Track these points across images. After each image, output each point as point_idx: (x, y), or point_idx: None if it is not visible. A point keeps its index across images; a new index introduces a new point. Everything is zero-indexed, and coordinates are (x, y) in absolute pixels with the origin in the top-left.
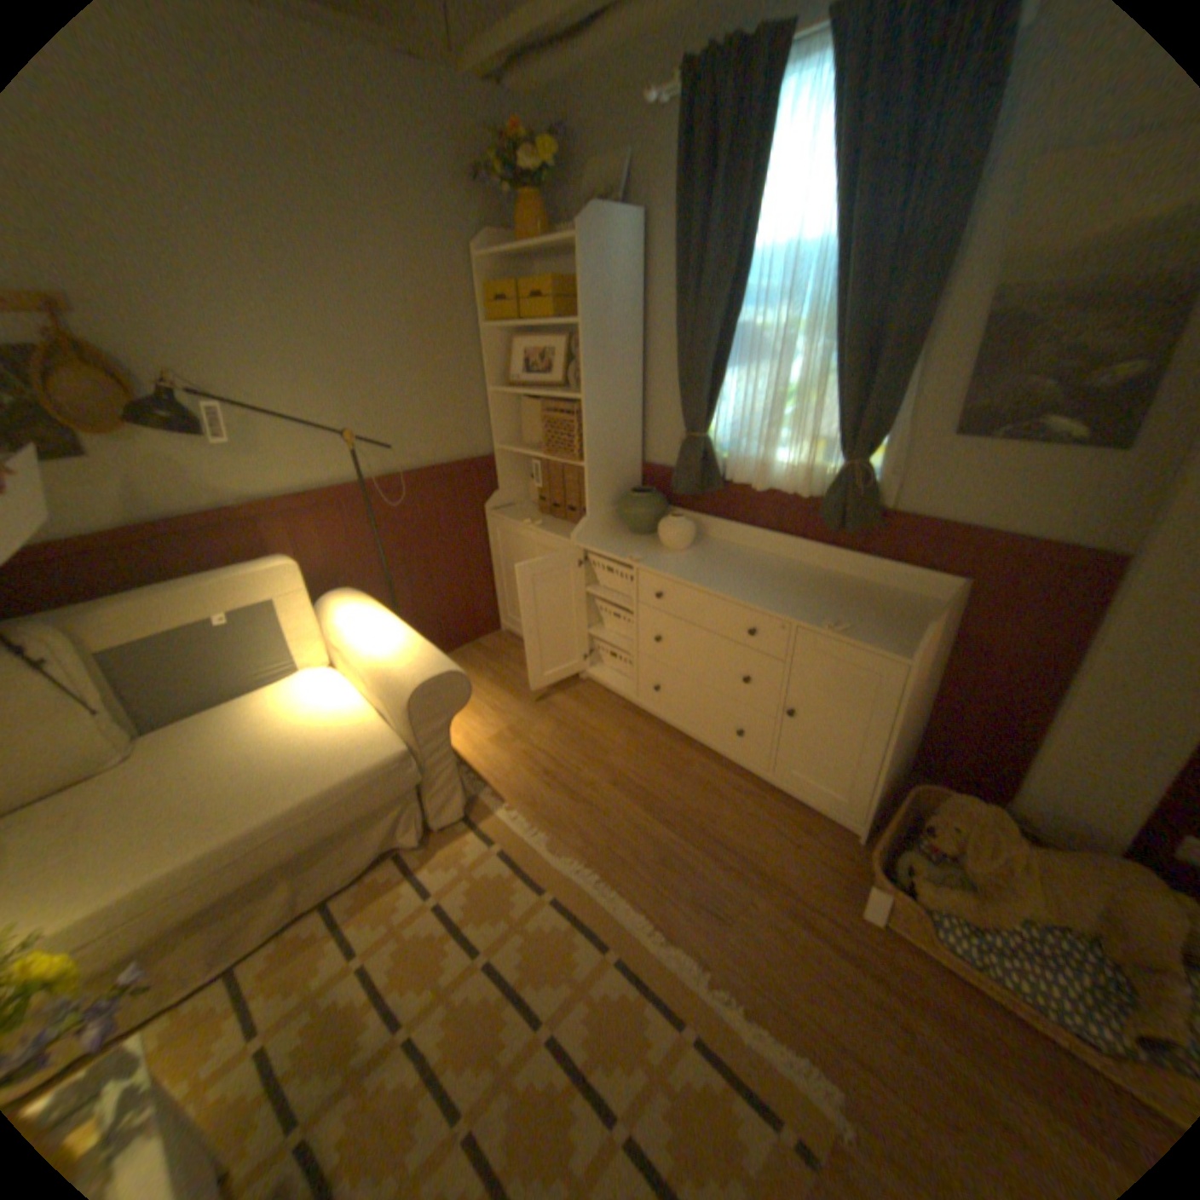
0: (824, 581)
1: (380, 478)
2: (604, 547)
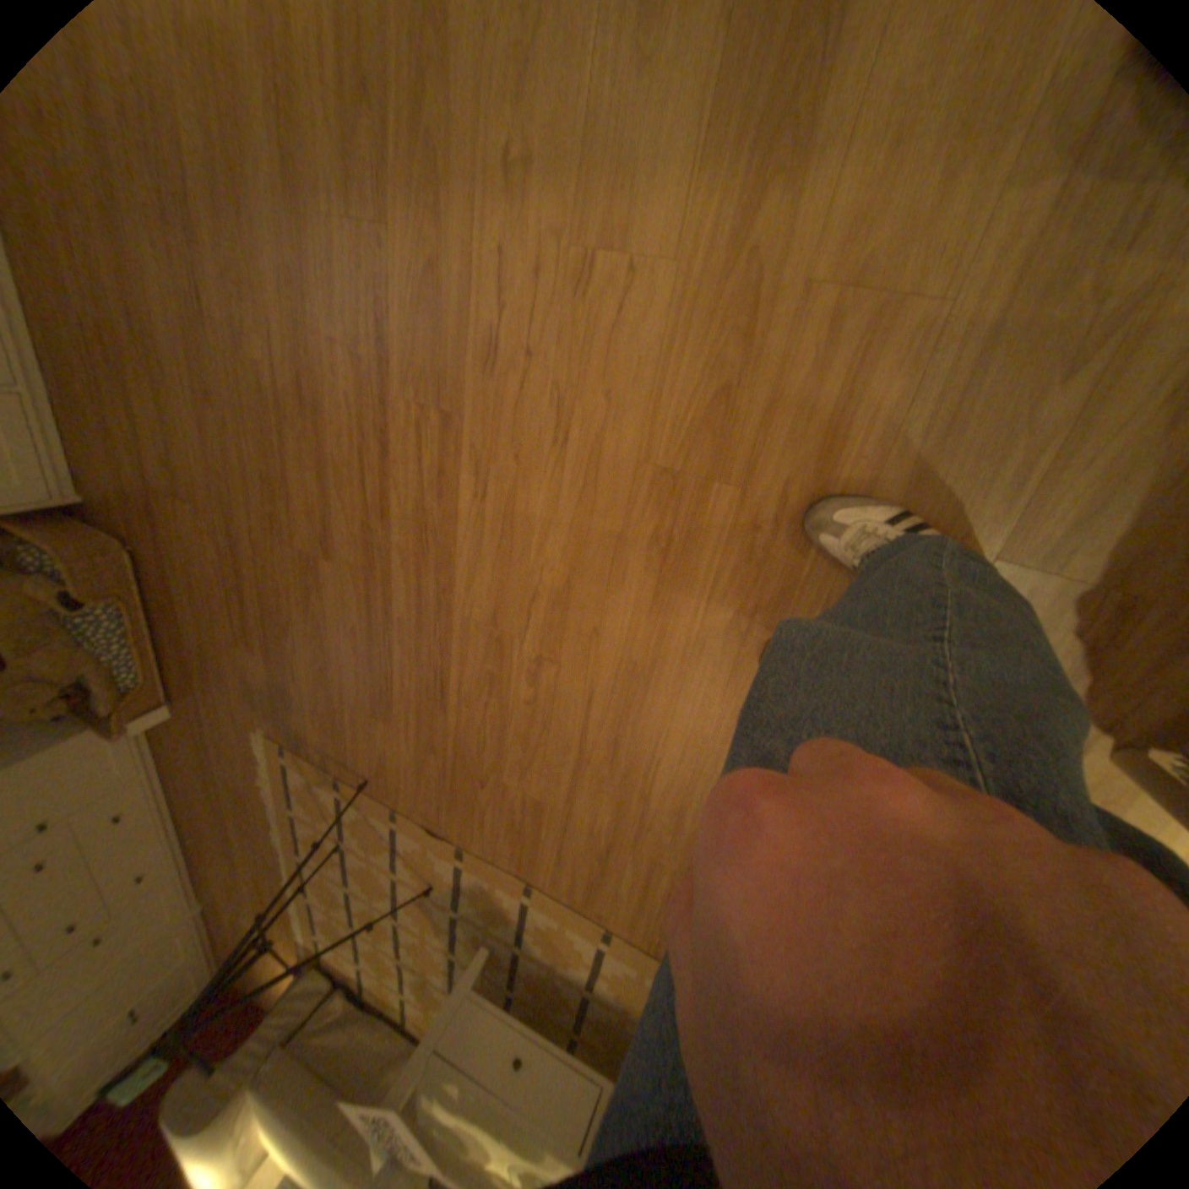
0: None
1: None
2: None
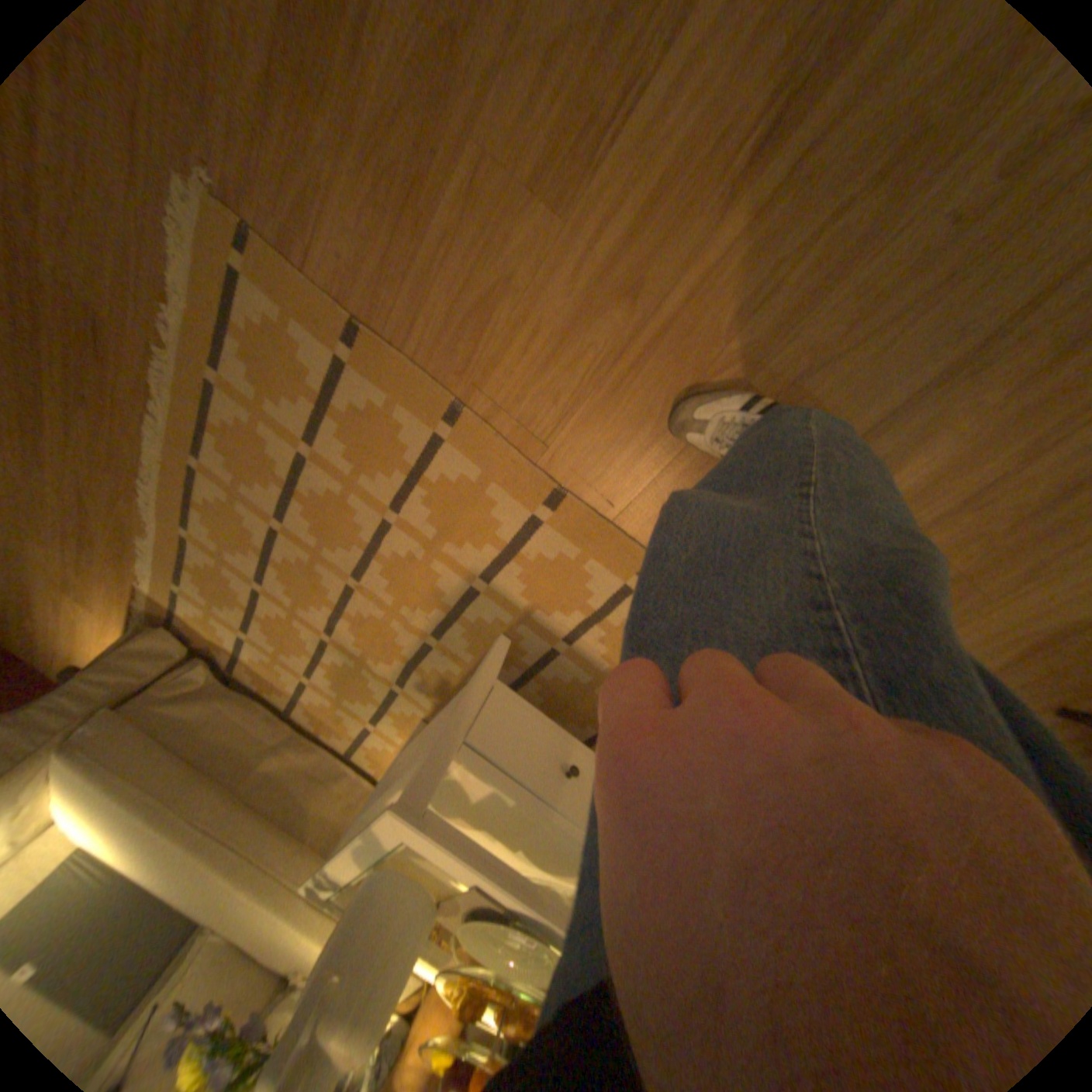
0: None
1: None
2: None
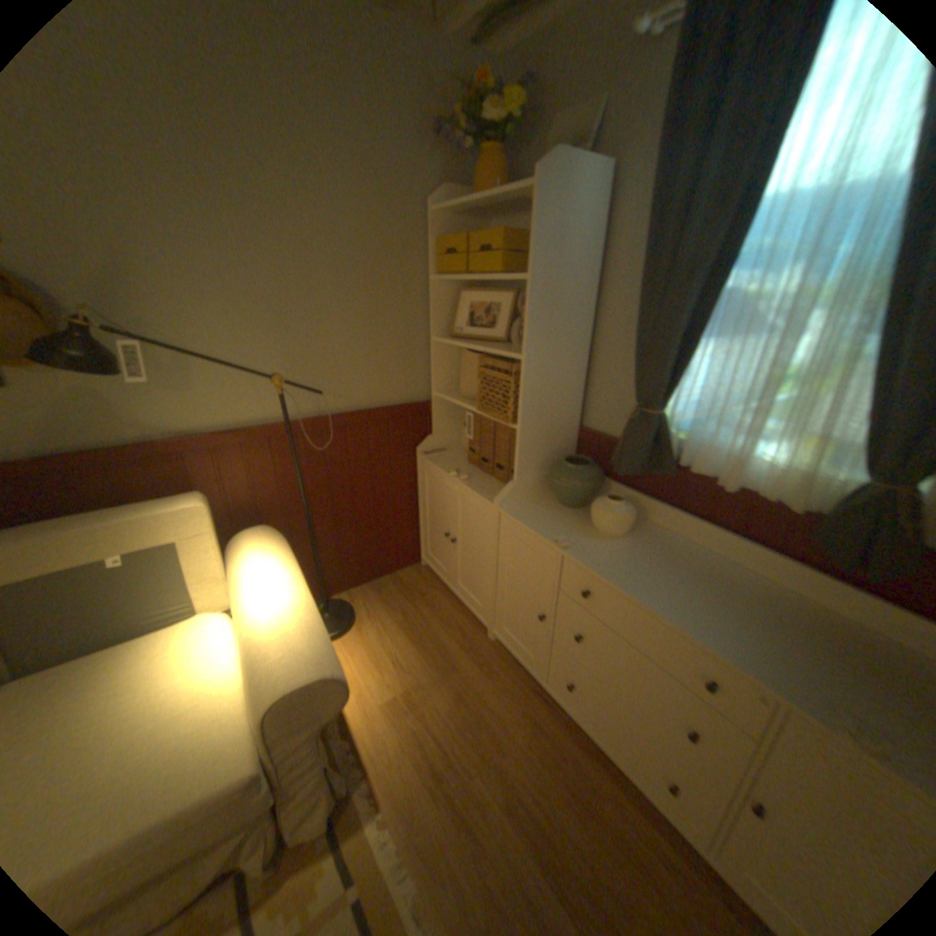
0: (816, 624)
1: (314, 419)
2: (530, 520)
